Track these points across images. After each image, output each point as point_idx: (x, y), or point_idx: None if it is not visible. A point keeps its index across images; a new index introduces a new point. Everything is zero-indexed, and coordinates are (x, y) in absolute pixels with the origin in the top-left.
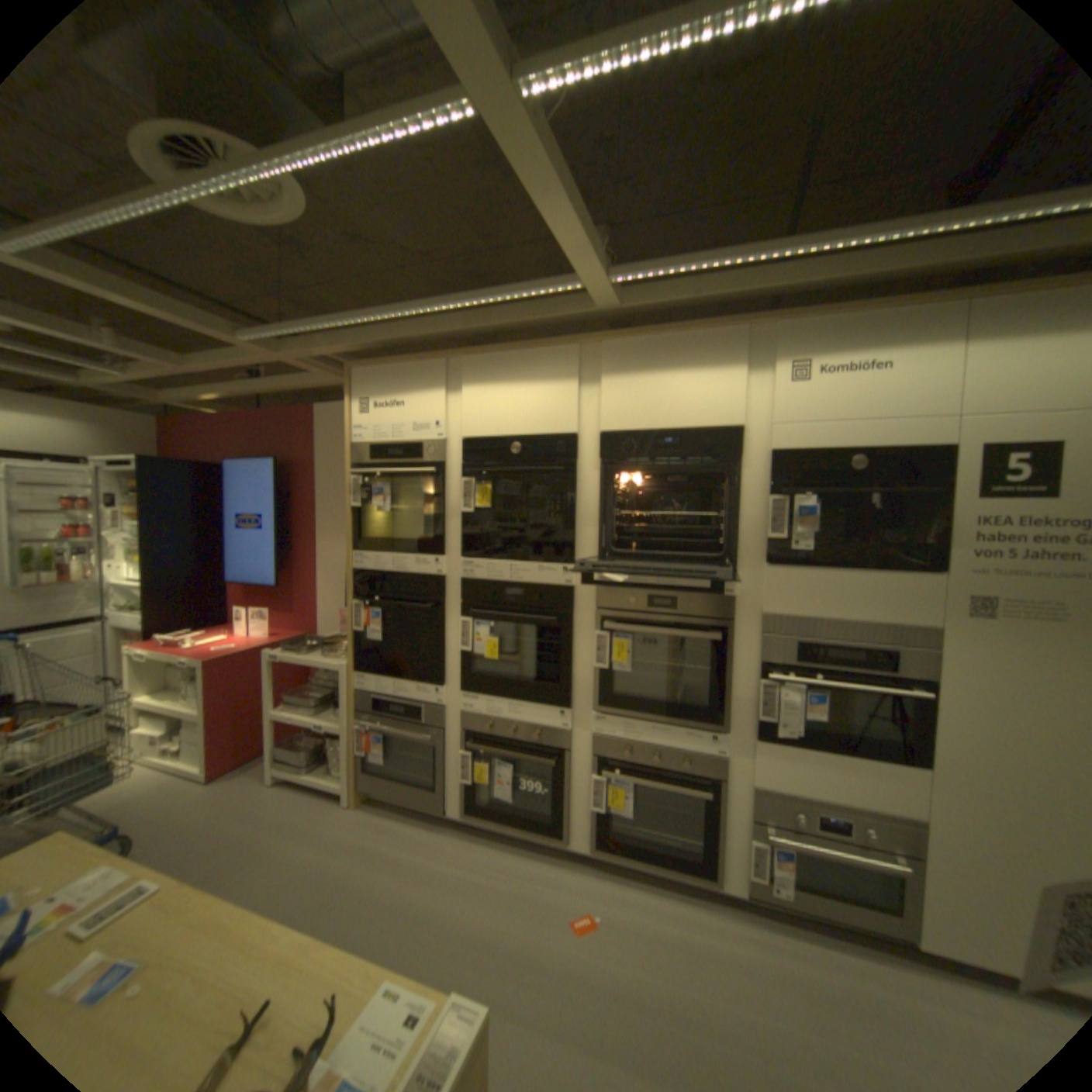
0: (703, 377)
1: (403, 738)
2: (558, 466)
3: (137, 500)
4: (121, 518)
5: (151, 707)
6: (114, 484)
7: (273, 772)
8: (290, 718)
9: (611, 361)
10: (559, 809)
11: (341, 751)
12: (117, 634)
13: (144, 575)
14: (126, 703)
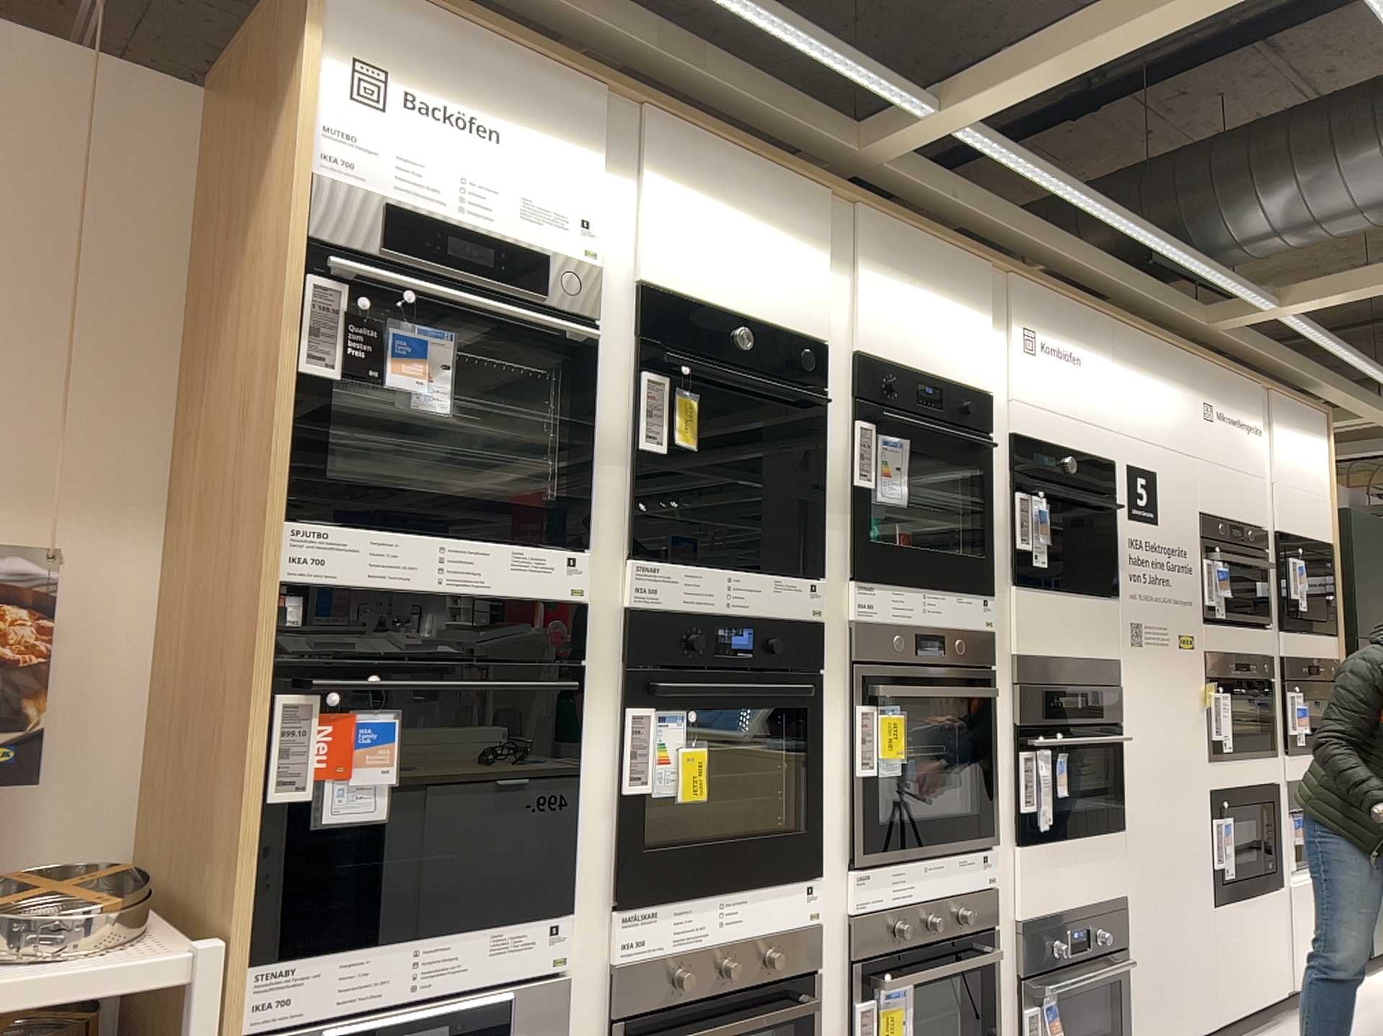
0: (949, 316)
1: None
2: (810, 392)
3: None
4: None
5: None
6: None
7: None
8: None
9: (864, 247)
10: None
11: None
12: None
13: None
14: None
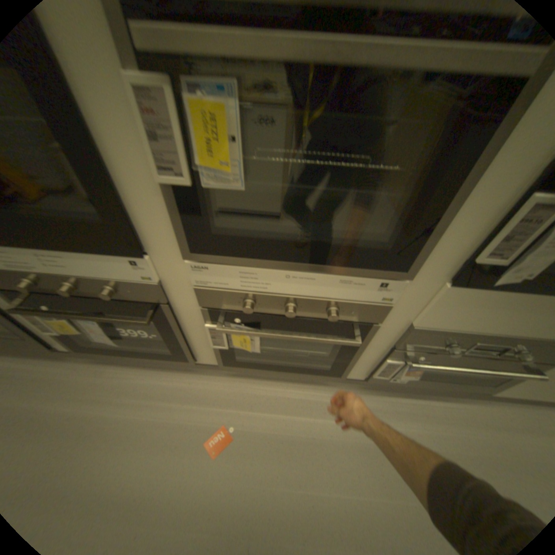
0: None
1: None
2: None
3: None
4: None
5: None
6: None
7: None
8: None
9: None
10: (174, 344)
11: None
12: None
13: None
14: None
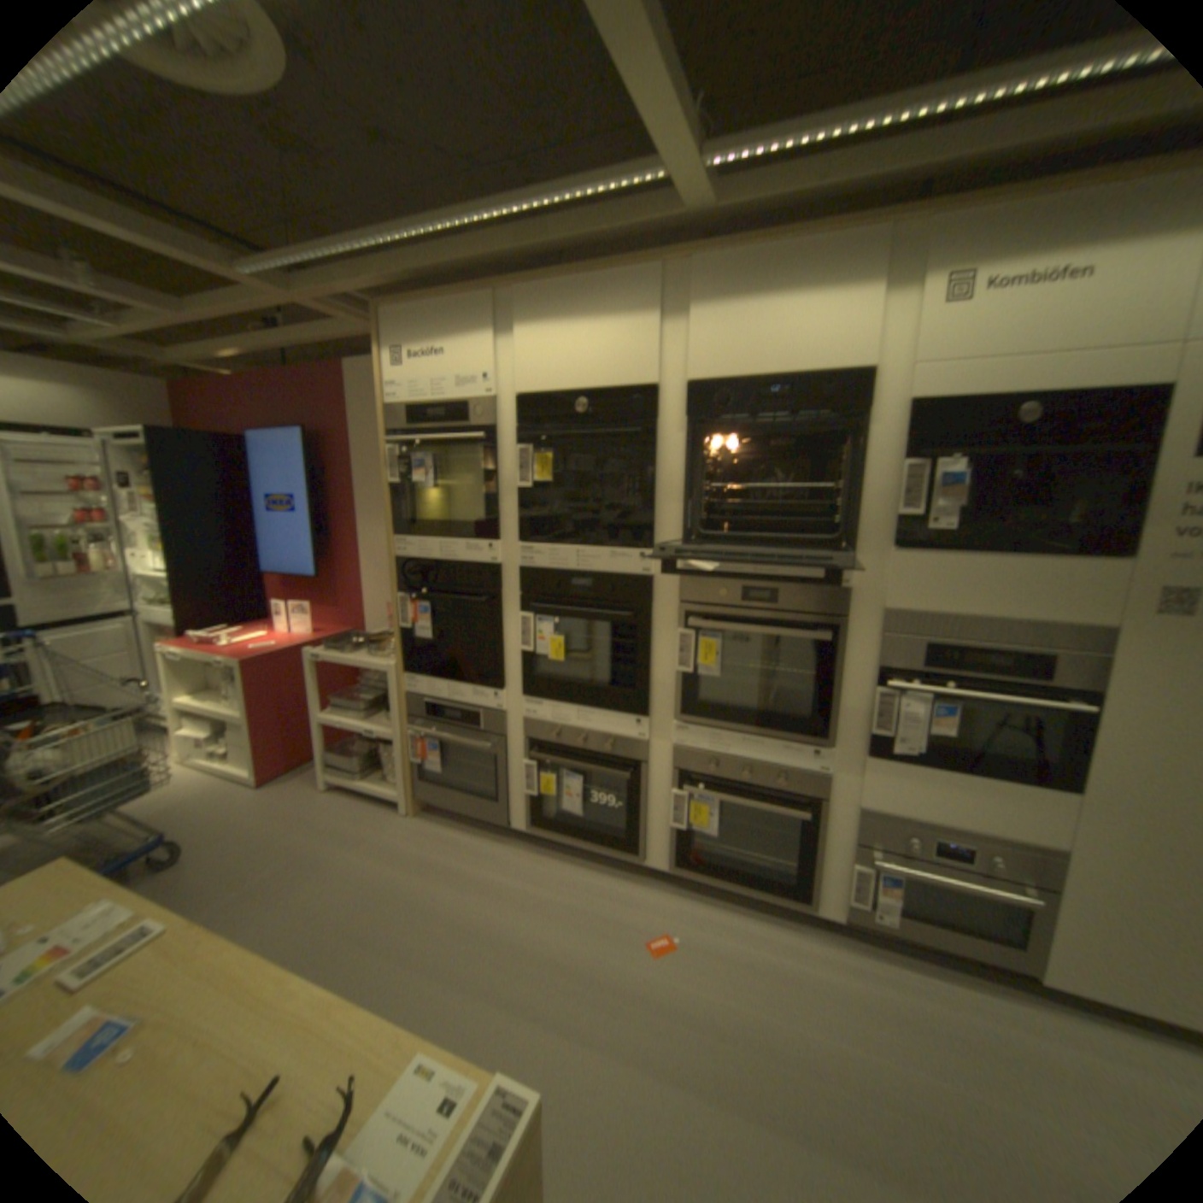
0: (825, 300)
1: (462, 744)
2: (634, 426)
3: (153, 478)
4: (141, 499)
5: (193, 707)
6: (127, 460)
7: (328, 775)
8: (340, 721)
9: (704, 282)
10: (635, 823)
11: (397, 756)
12: (153, 629)
13: (171, 564)
14: (168, 703)
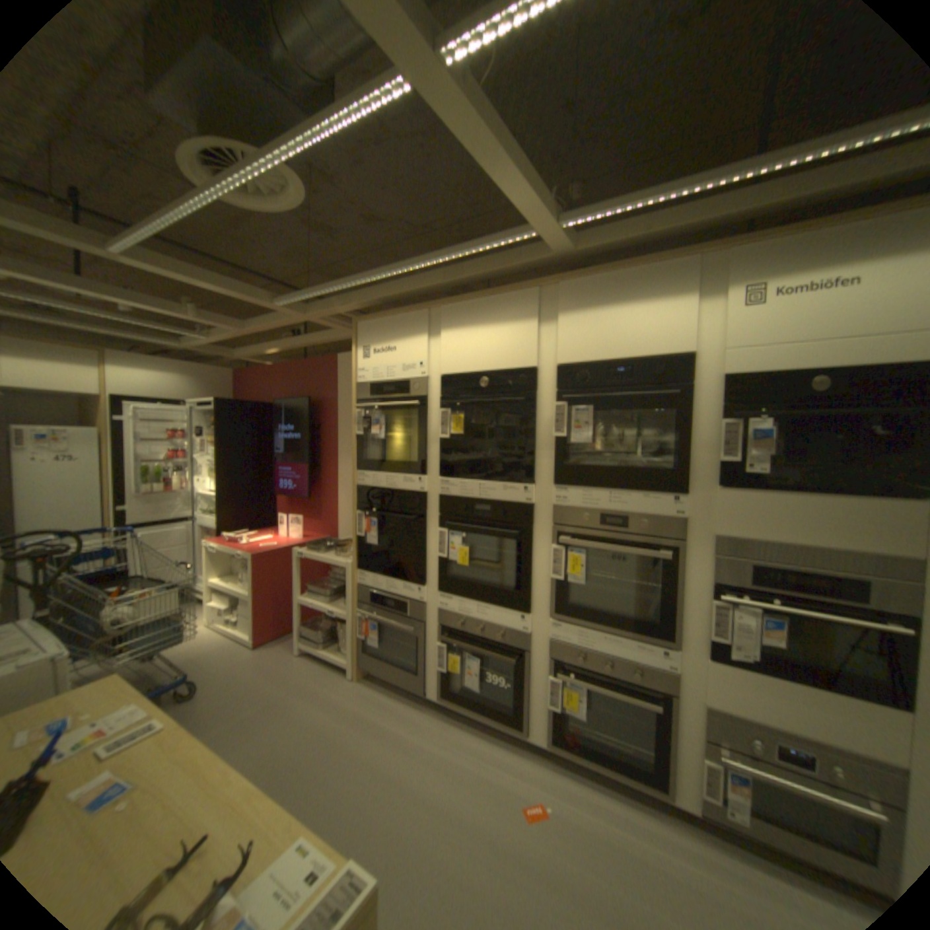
0: (653, 307)
1: (393, 627)
2: (519, 396)
3: (214, 432)
4: (206, 445)
5: (218, 588)
6: (201, 420)
7: (301, 645)
8: (311, 604)
9: (566, 299)
10: (520, 704)
11: (347, 633)
12: (202, 531)
13: (218, 488)
14: (203, 584)
